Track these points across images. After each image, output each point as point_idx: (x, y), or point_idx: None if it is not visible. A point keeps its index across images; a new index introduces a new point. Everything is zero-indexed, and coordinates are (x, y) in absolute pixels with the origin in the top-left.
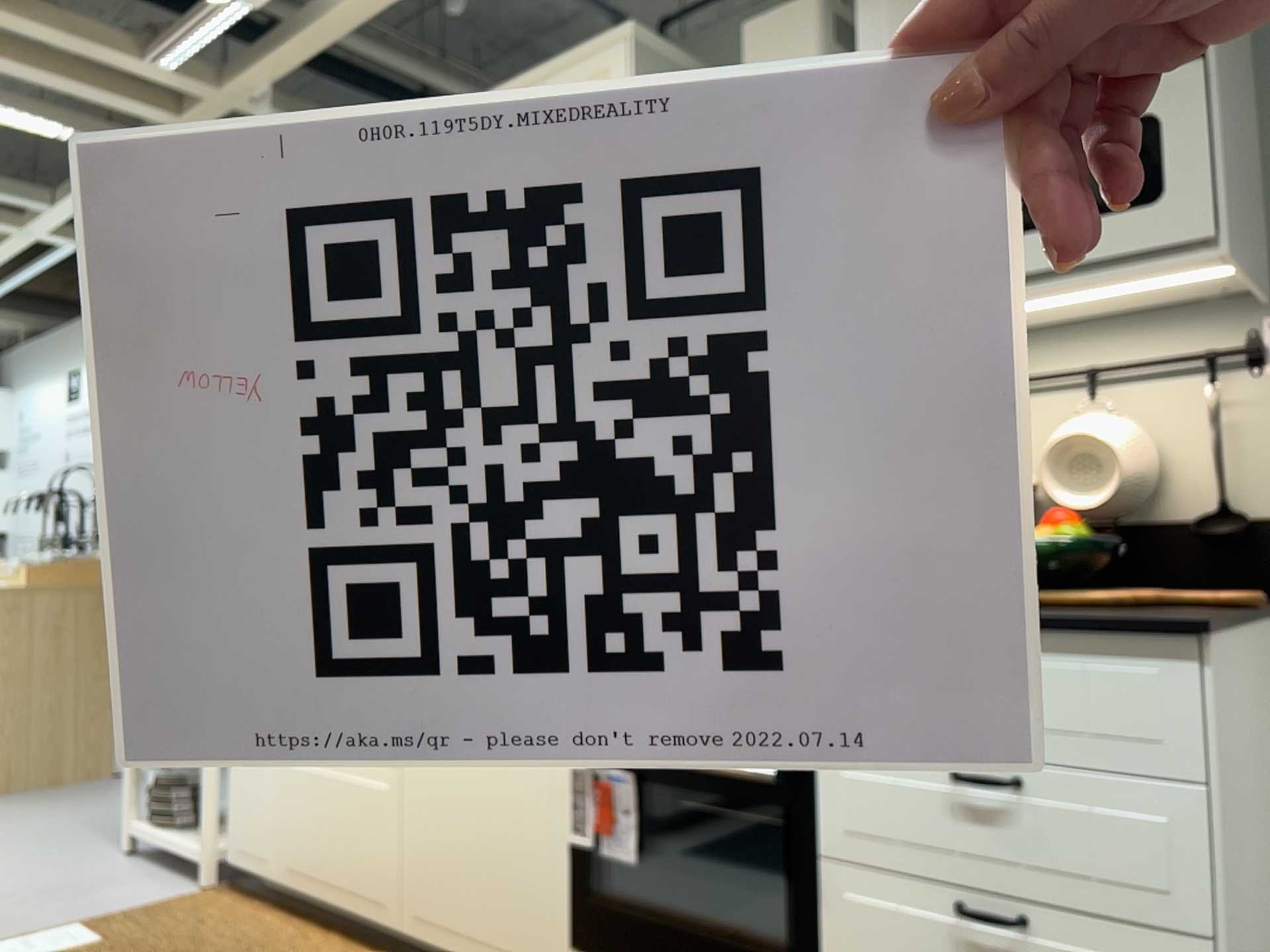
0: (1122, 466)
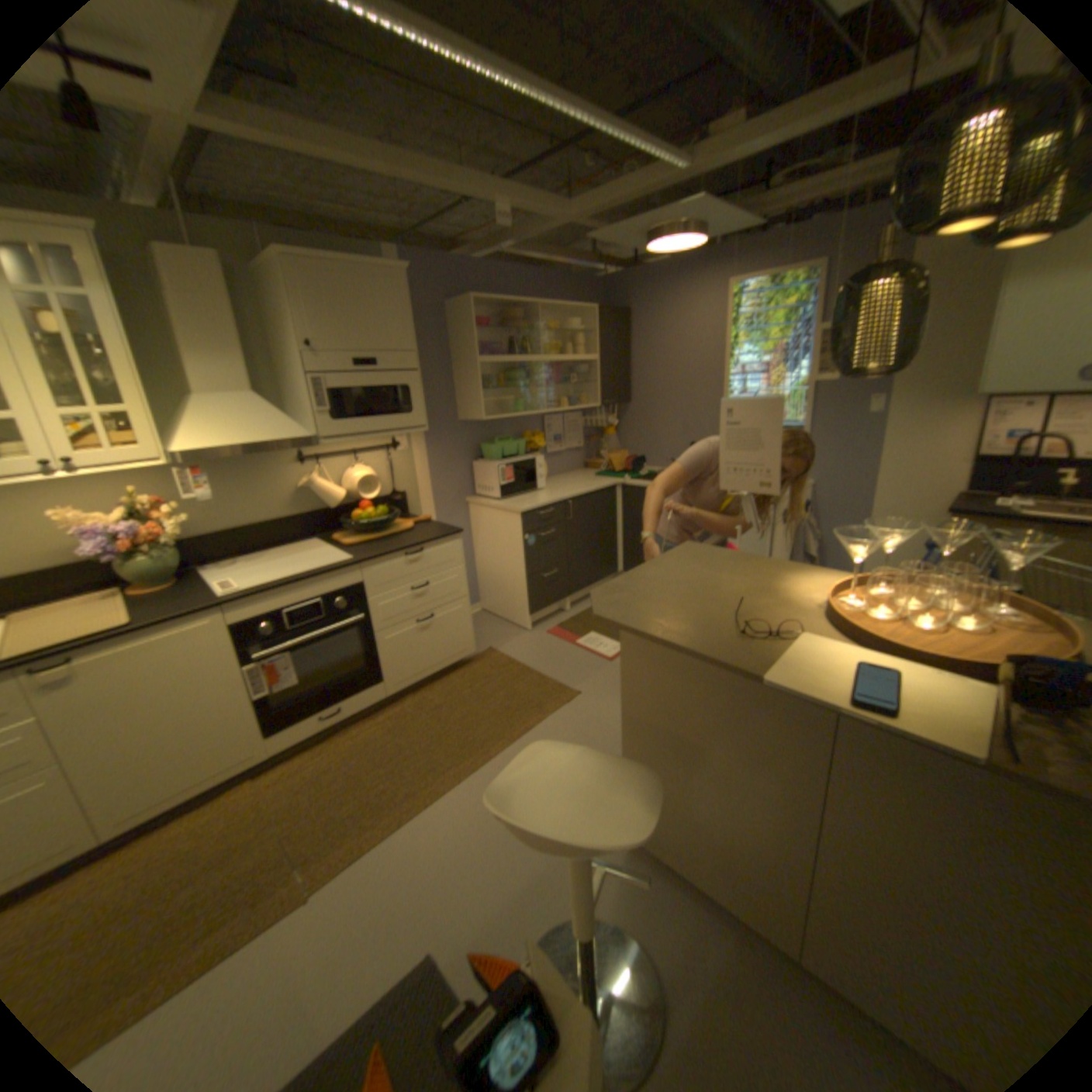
0: (379, 484)
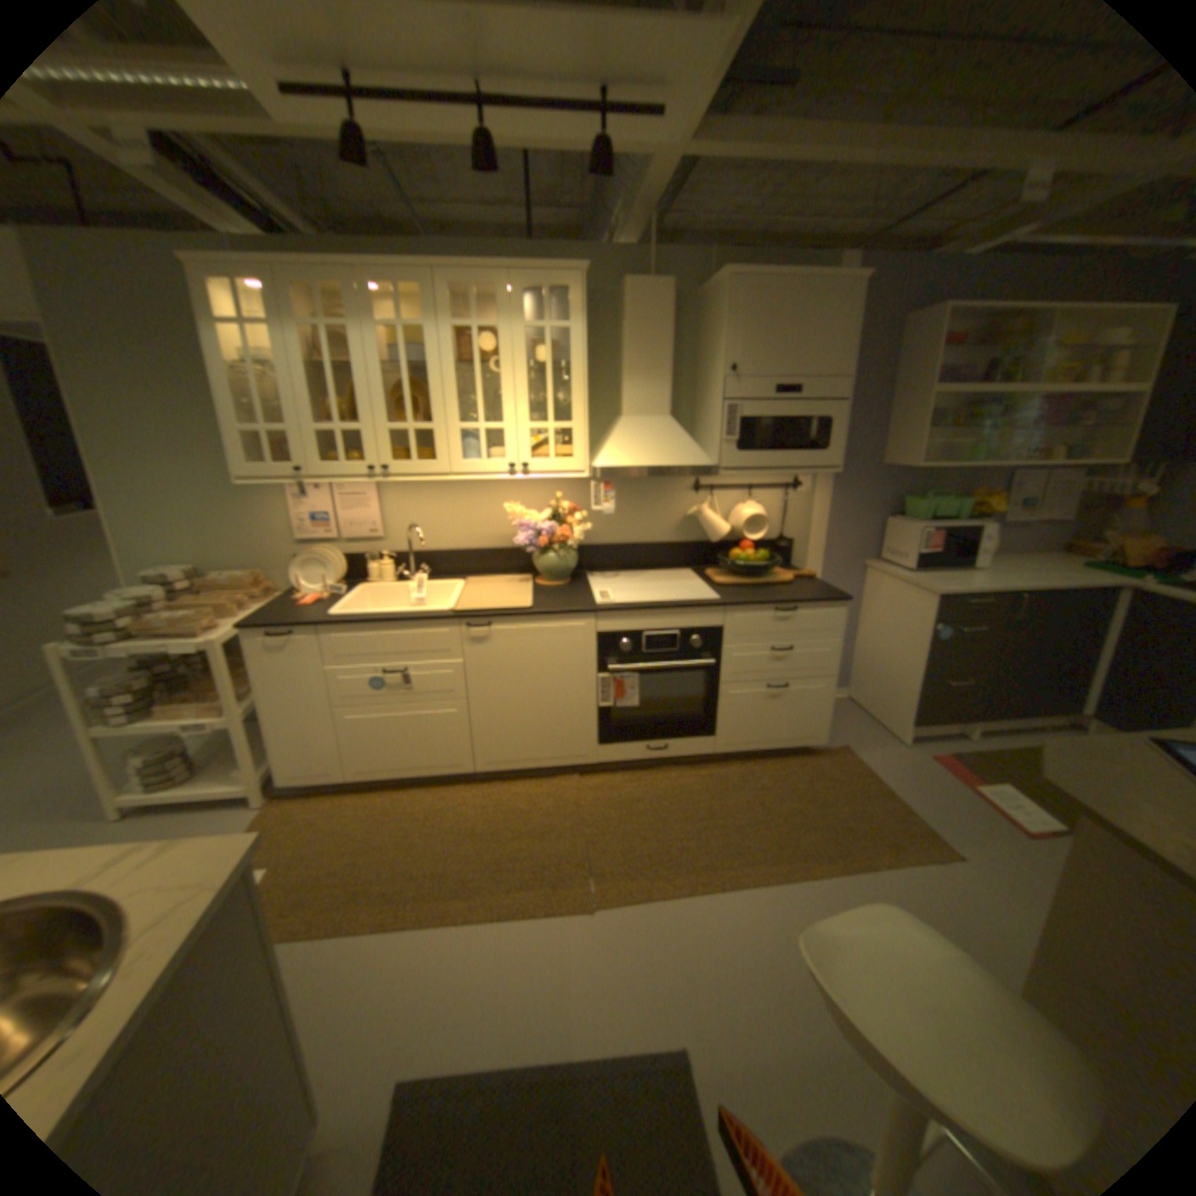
0: (766, 526)
